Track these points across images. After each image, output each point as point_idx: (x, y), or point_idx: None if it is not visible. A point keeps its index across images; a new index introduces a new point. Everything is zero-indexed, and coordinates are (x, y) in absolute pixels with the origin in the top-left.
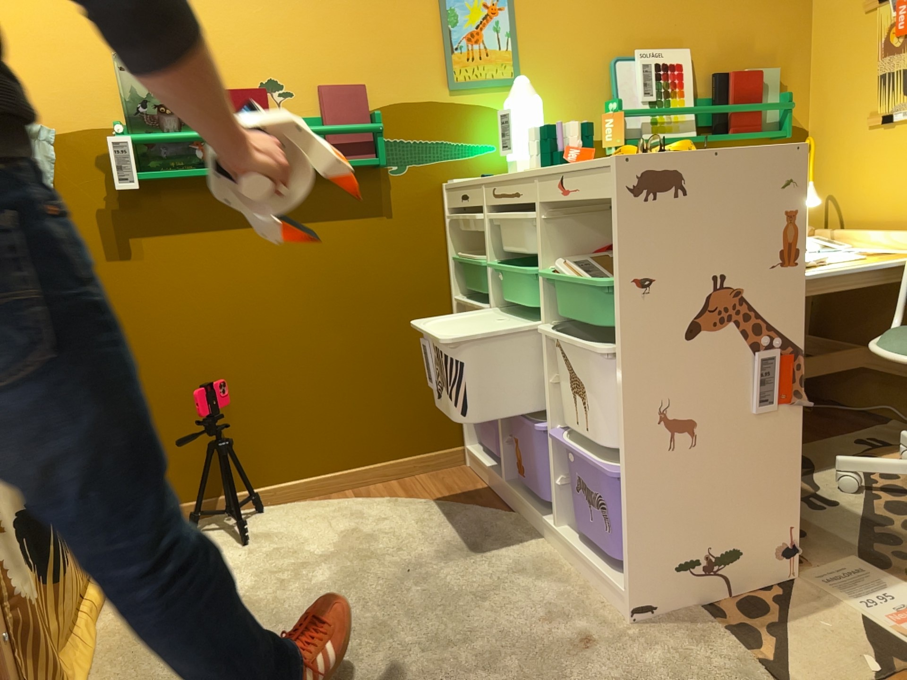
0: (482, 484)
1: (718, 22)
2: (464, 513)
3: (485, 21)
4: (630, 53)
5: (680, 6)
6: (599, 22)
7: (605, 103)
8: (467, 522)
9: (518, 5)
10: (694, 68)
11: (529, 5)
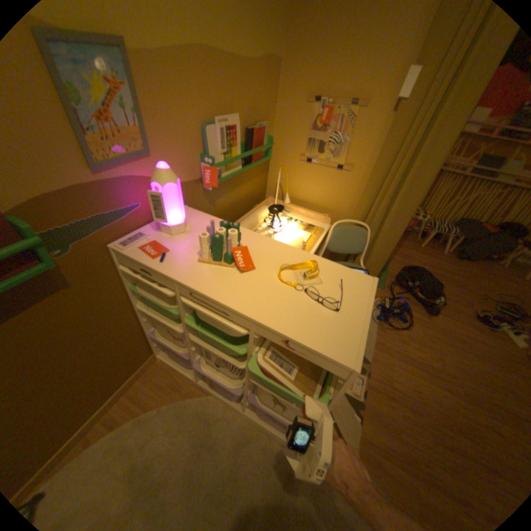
0: (176, 375)
1: (248, 92)
2: (185, 410)
3: (110, 96)
4: (211, 117)
5: (234, 80)
6: (194, 94)
7: (202, 156)
8: (191, 416)
9: (136, 77)
10: (240, 125)
11: (145, 77)
